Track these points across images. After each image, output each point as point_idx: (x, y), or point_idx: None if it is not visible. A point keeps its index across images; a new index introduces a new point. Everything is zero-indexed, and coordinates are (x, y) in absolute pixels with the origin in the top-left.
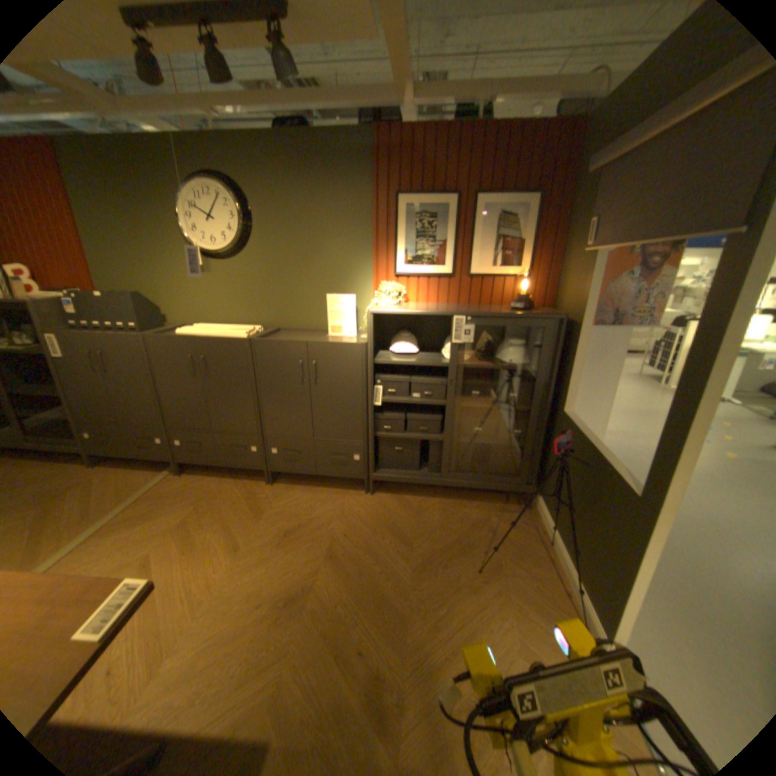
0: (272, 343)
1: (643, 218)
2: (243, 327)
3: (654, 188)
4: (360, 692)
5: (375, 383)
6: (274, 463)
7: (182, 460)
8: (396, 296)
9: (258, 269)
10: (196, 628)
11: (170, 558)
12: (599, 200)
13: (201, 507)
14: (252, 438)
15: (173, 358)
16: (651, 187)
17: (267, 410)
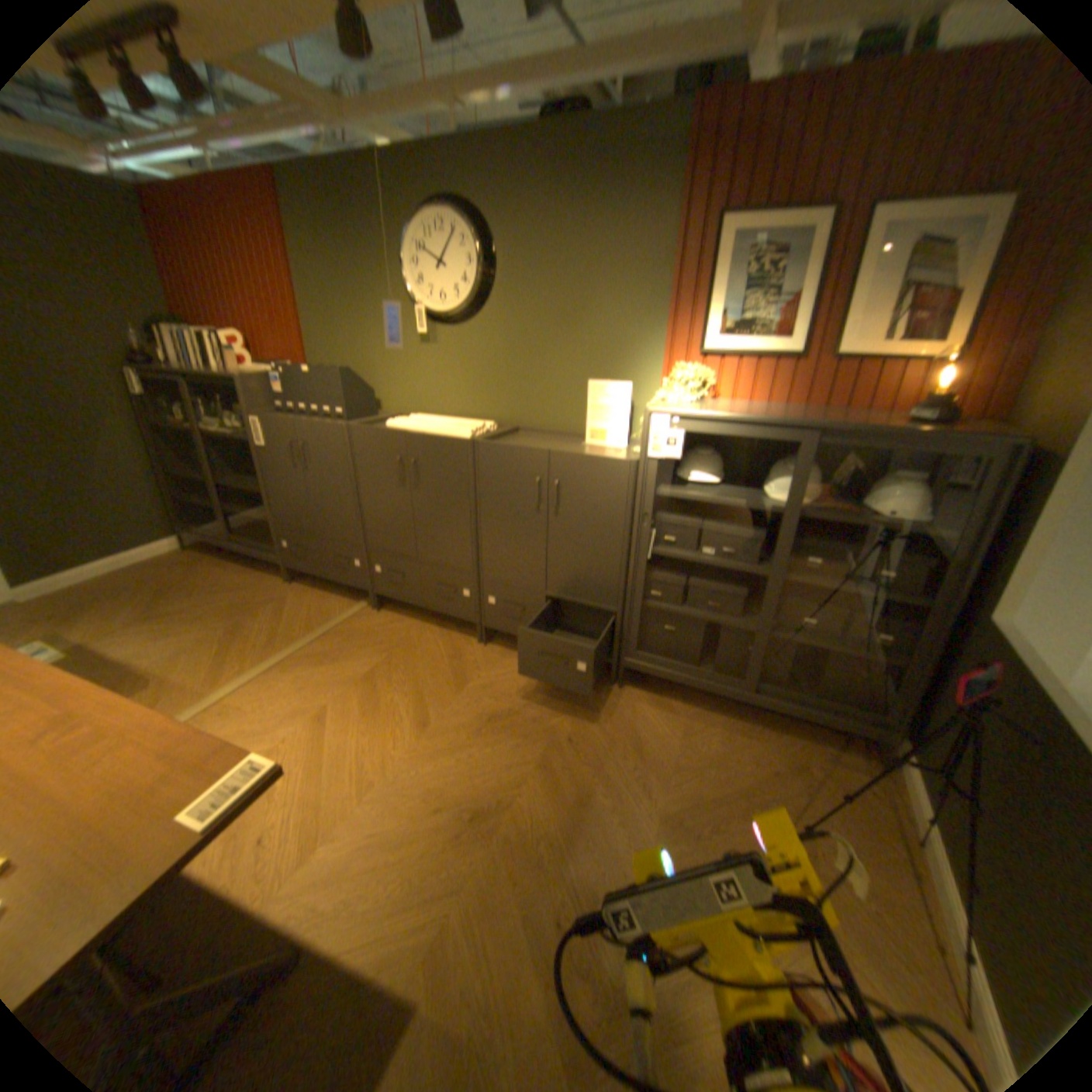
0: (501, 449)
1: None
2: (469, 423)
3: None
4: (548, 985)
5: (644, 524)
6: (490, 617)
7: (382, 592)
8: (697, 387)
9: (498, 341)
10: (360, 818)
11: (348, 716)
12: None
13: (394, 658)
14: (465, 579)
15: (379, 460)
16: None
17: (487, 543)
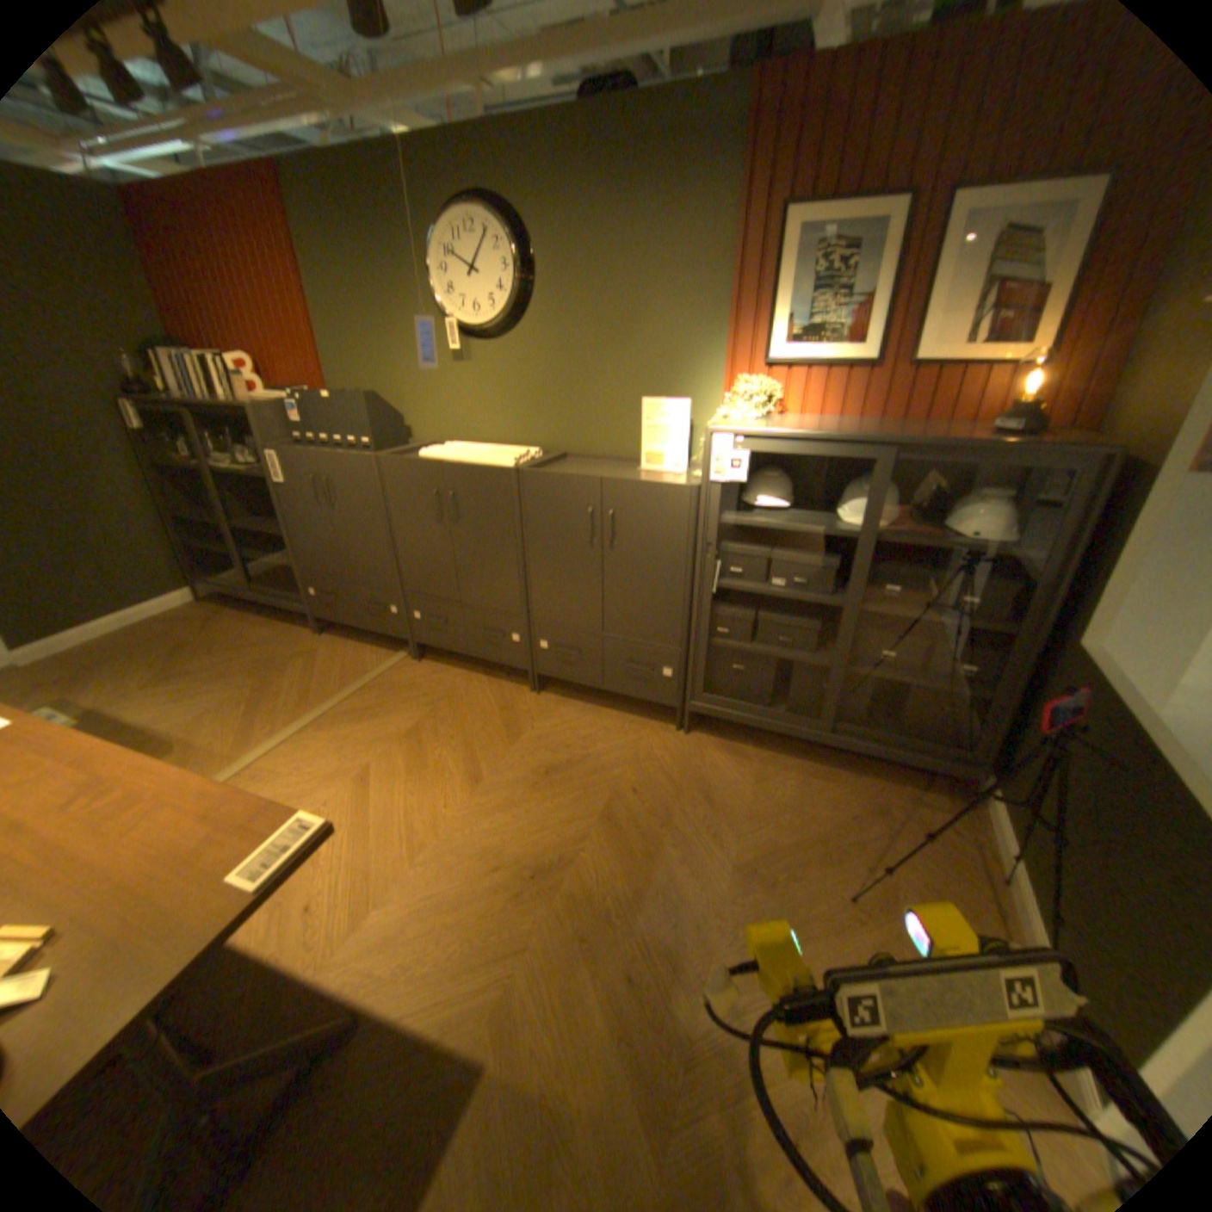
0: (549, 477)
1: None
2: (512, 449)
3: None
4: (621, 1038)
5: (708, 555)
6: (542, 663)
7: (422, 640)
8: (763, 402)
9: (540, 356)
10: (413, 879)
11: (393, 774)
12: None
13: (440, 711)
14: (514, 622)
15: (414, 494)
16: None
17: (537, 582)
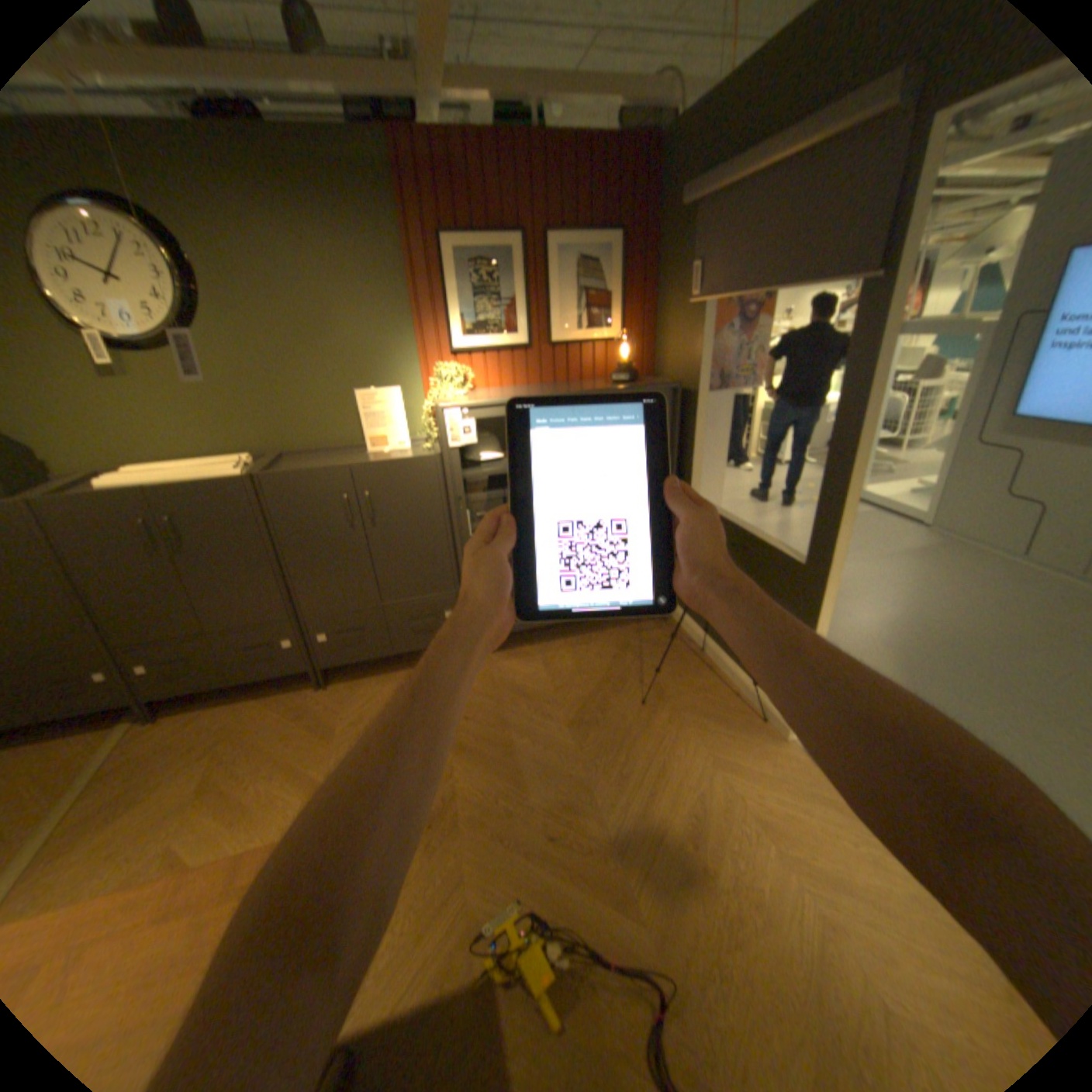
0: (290, 475)
1: (763, 261)
2: (218, 458)
3: (772, 227)
4: (570, 876)
5: (460, 506)
6: (323, 656)
7: (153, 695)
8: (461, 381)
9: (222, 361)
10: None
11: (210, 837)
12: (697, 240)
13: (222, 753)
14: (279, 628)
15: (103, 530)
16: (768, 226)
17: (299, 579)
